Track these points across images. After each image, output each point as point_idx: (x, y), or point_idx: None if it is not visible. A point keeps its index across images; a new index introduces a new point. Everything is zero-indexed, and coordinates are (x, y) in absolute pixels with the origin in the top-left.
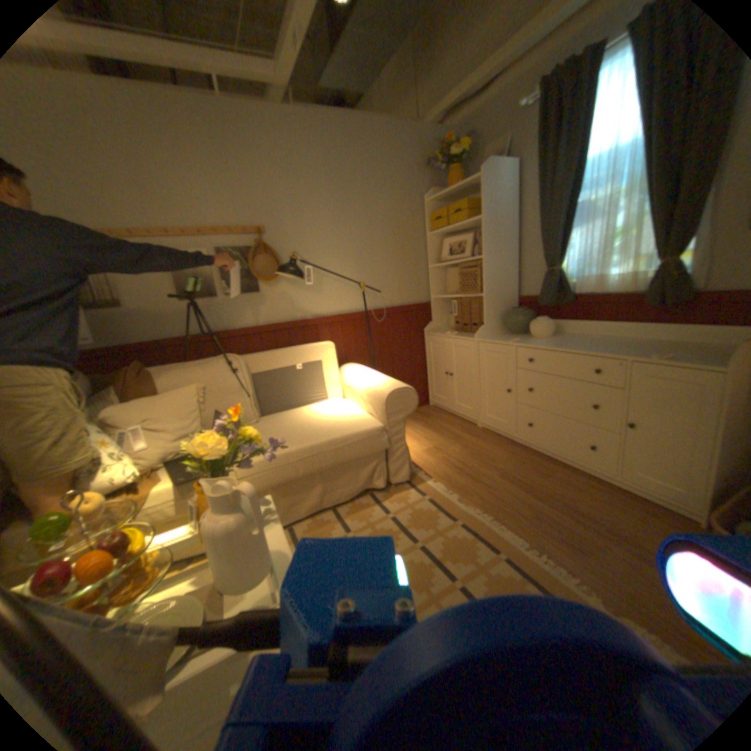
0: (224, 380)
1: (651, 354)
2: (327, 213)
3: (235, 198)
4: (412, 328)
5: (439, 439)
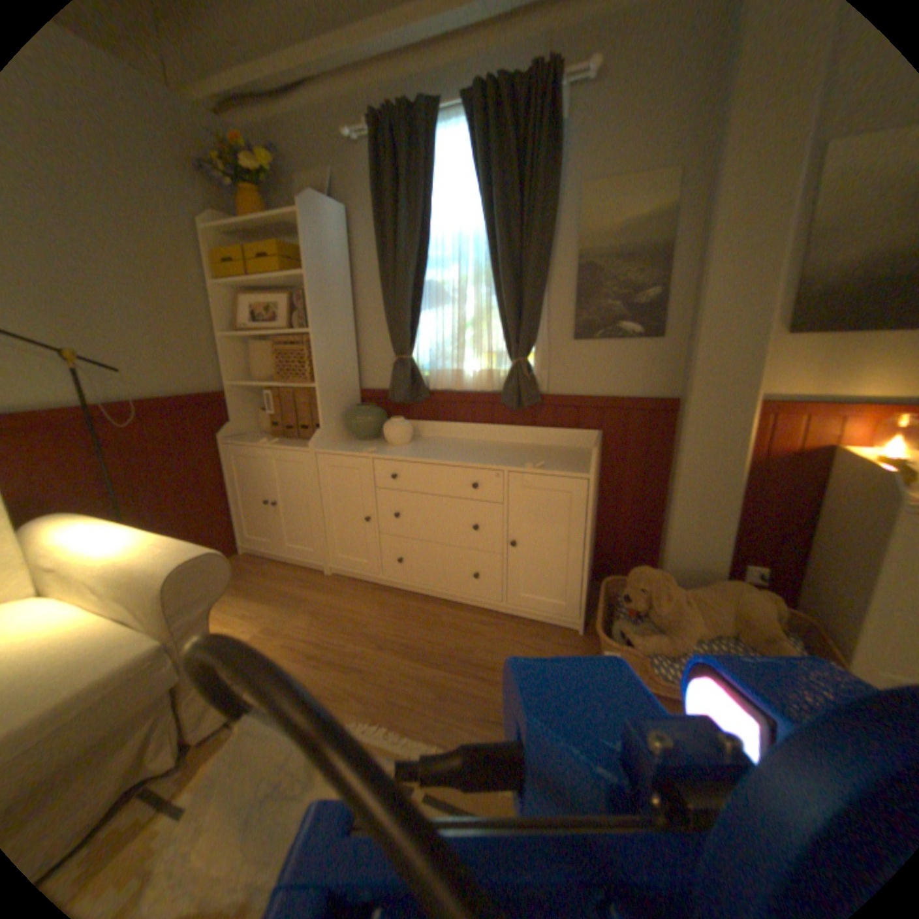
0: None
1: (522, 462)
2: None
3: None
4: (196, 435)
5: (271, 613)
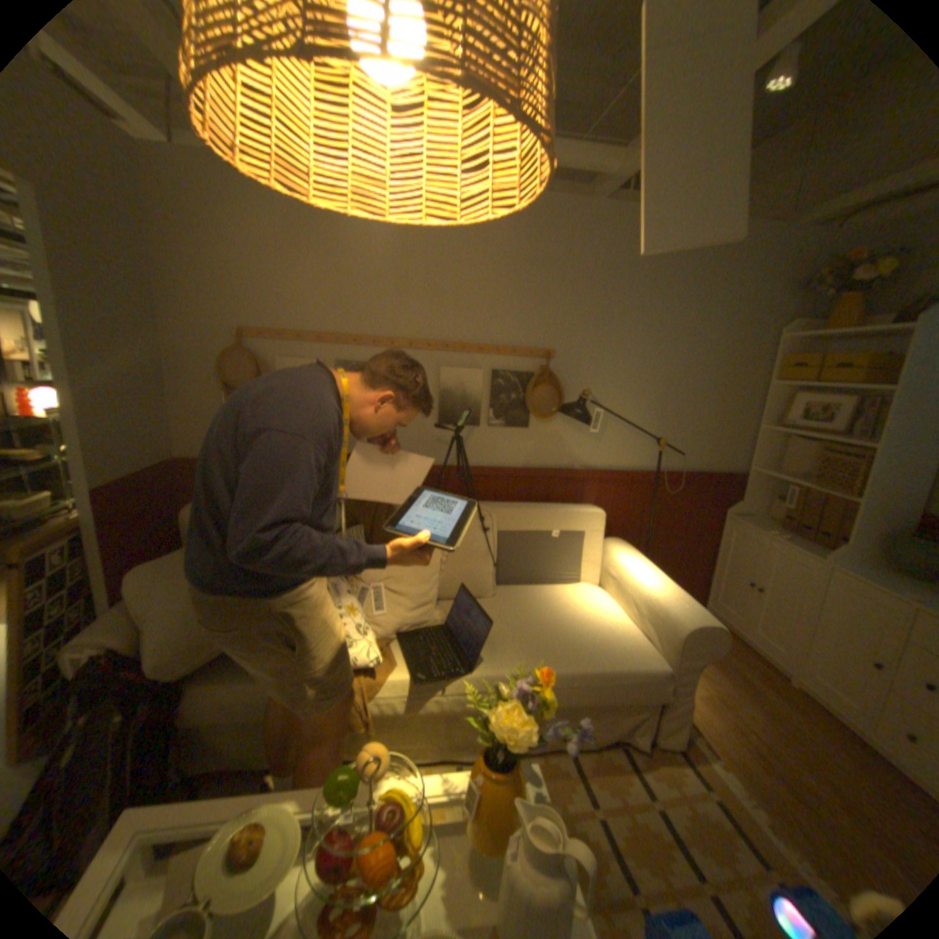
0: (475, 542)
1: None
2: (639, 342)
3: (533, 315)
4: (712, 506)
5: (729, 687)
